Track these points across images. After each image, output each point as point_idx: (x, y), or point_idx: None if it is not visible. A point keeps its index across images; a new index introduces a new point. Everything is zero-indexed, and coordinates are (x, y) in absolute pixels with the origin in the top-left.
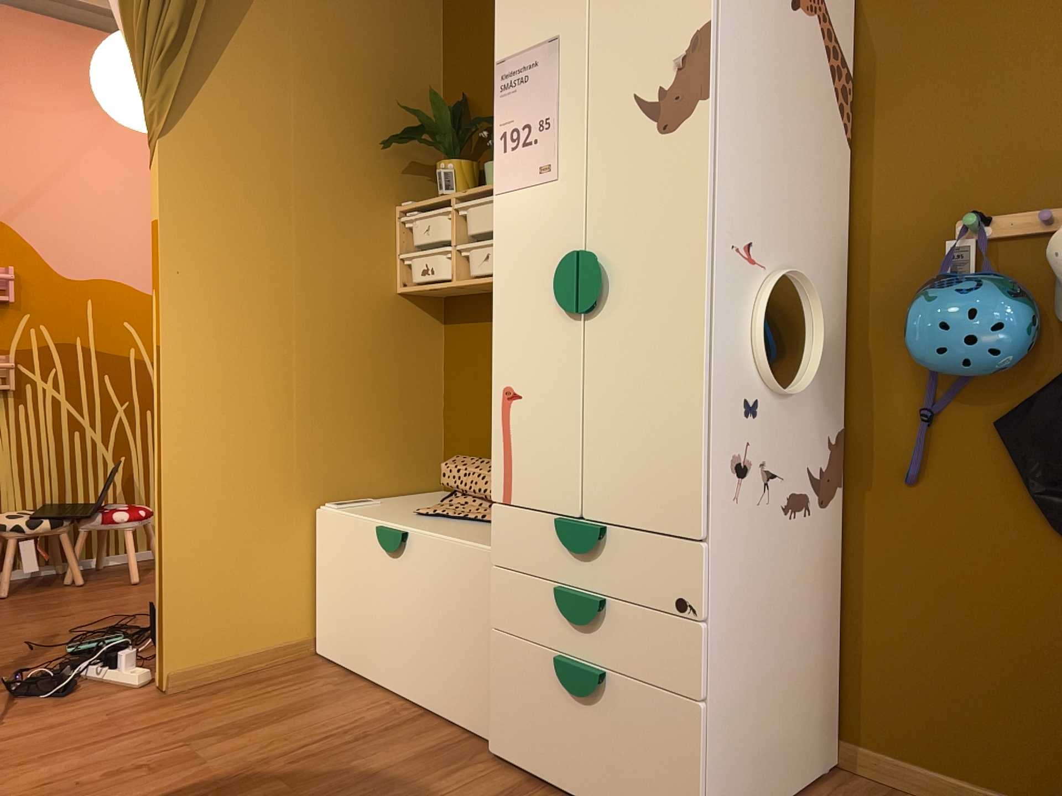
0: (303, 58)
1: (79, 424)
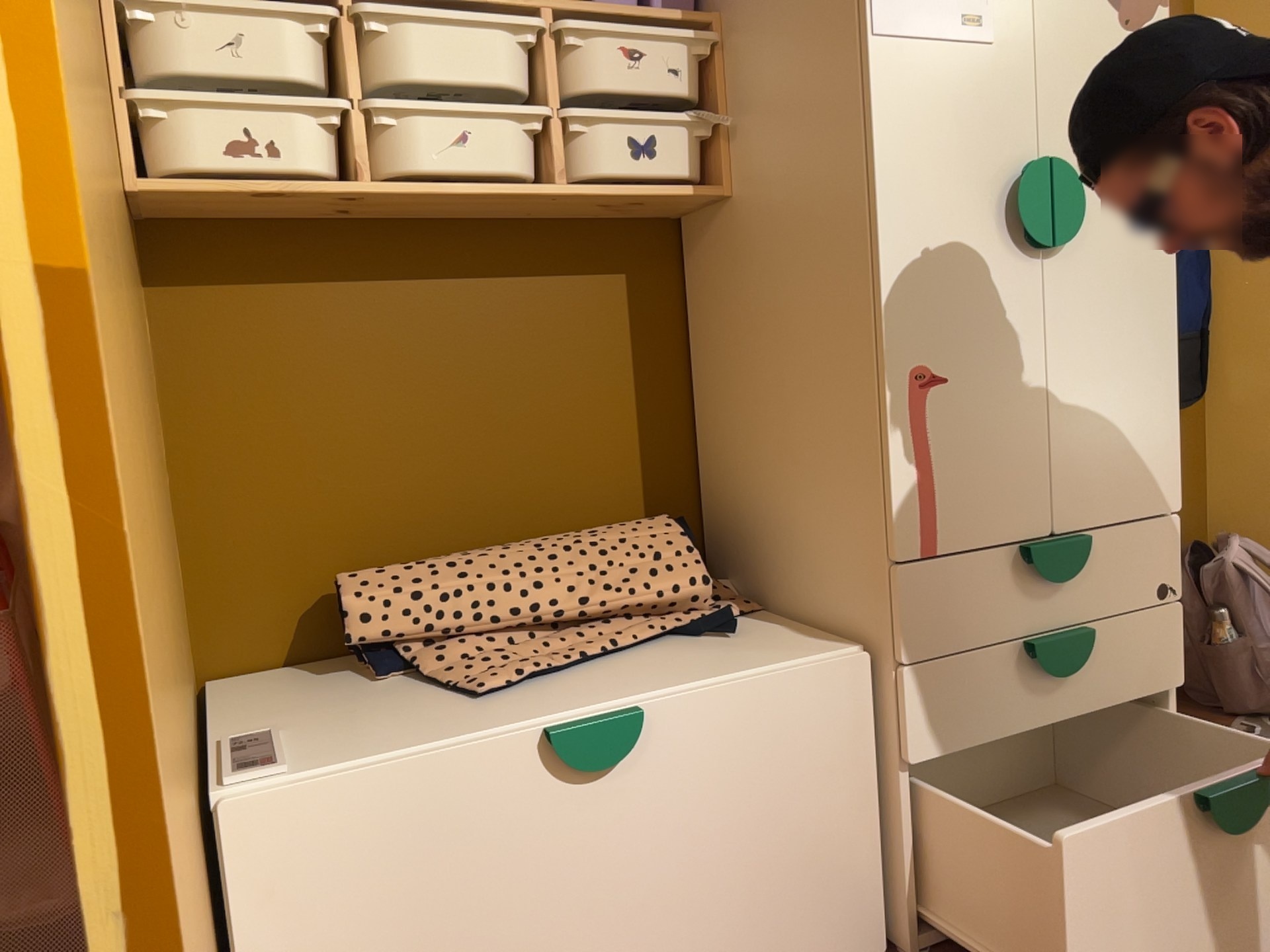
0: None
1: None
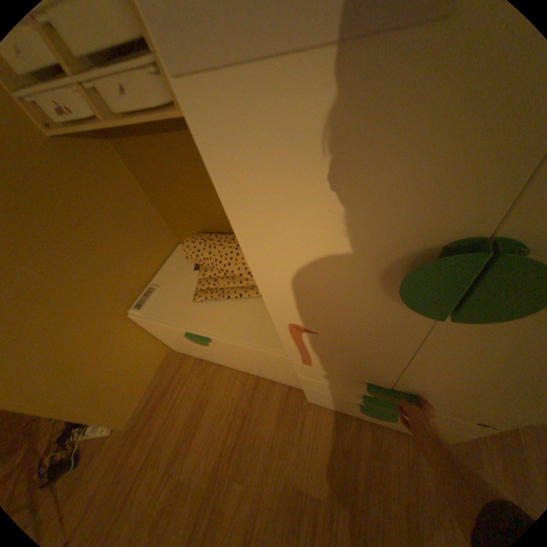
0: None
1: None
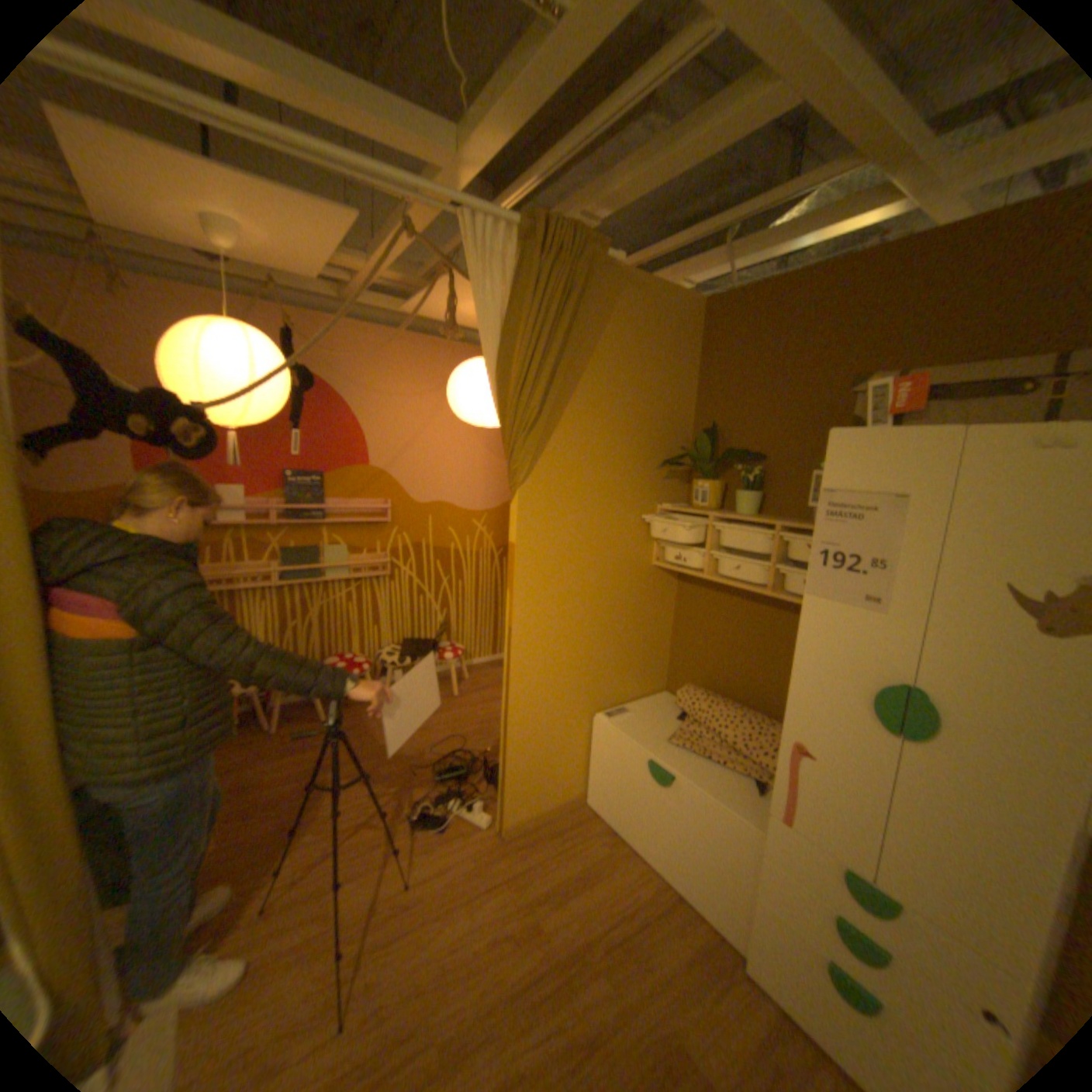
0: (609, 408)
1: (421, 592)
